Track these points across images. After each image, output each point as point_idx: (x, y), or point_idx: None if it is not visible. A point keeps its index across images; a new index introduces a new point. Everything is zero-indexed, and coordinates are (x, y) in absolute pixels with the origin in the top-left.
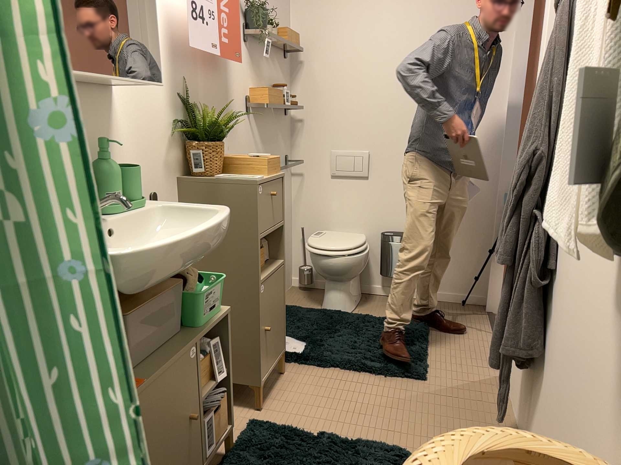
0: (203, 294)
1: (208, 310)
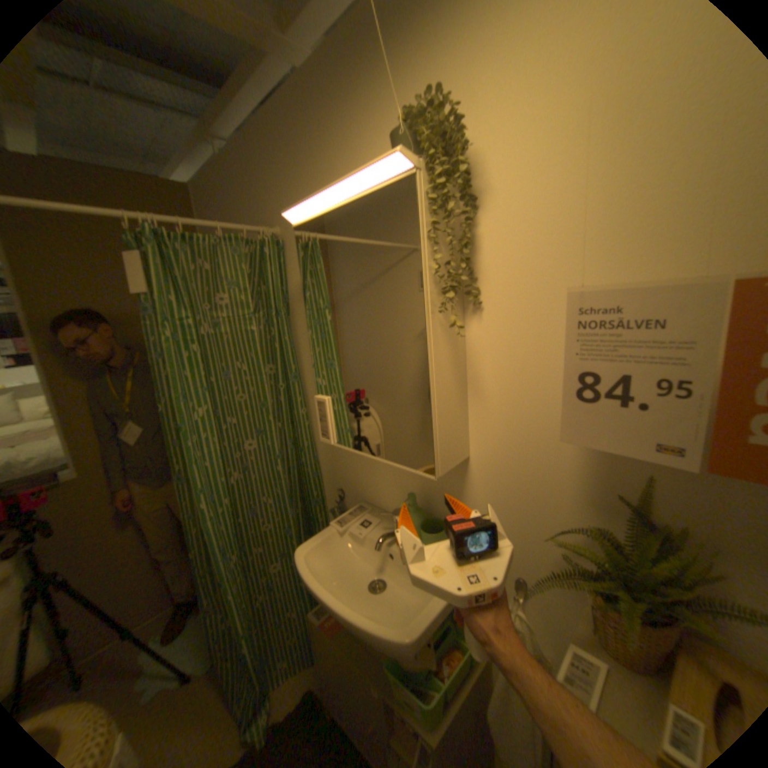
0: (398, 676)
1: (399, 694)
